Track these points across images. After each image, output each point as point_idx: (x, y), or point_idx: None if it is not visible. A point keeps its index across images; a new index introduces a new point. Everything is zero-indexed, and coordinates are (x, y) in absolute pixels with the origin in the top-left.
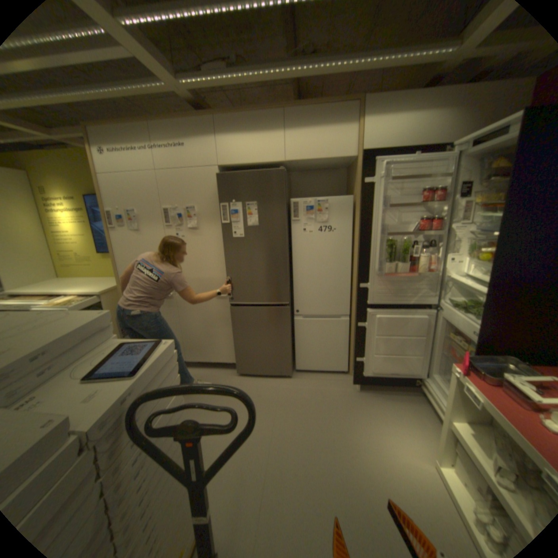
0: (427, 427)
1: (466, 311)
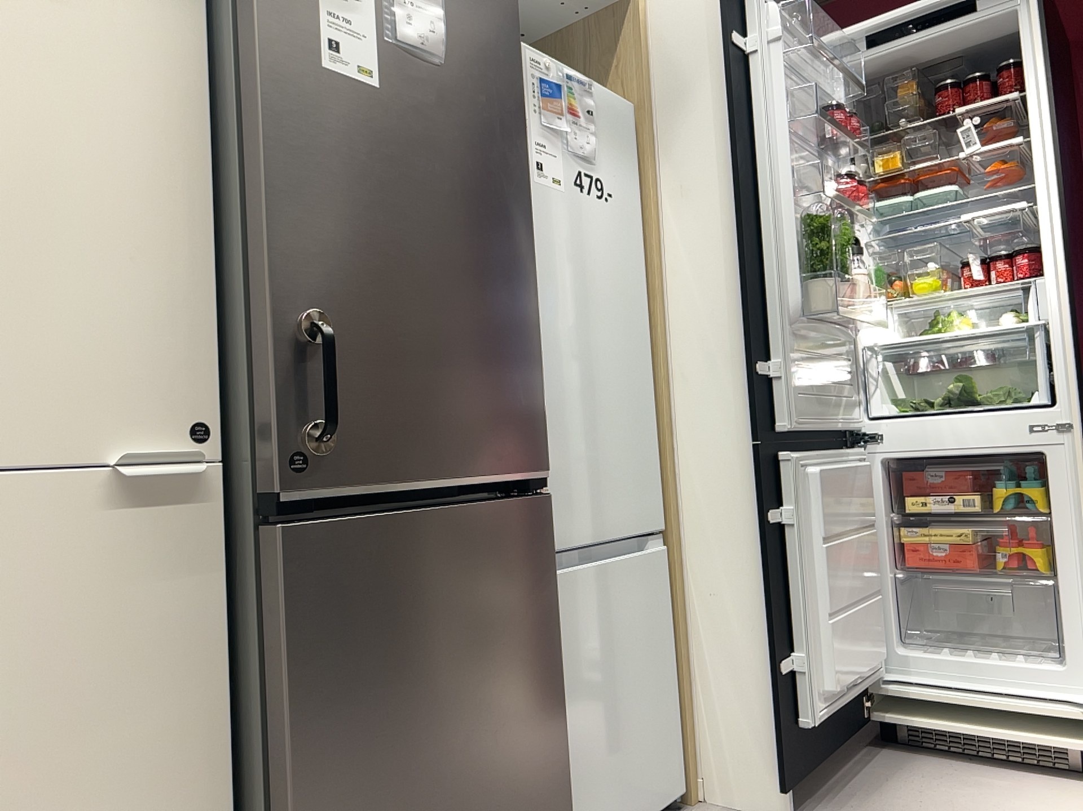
0: (1008, 786)
1: (955, 407)
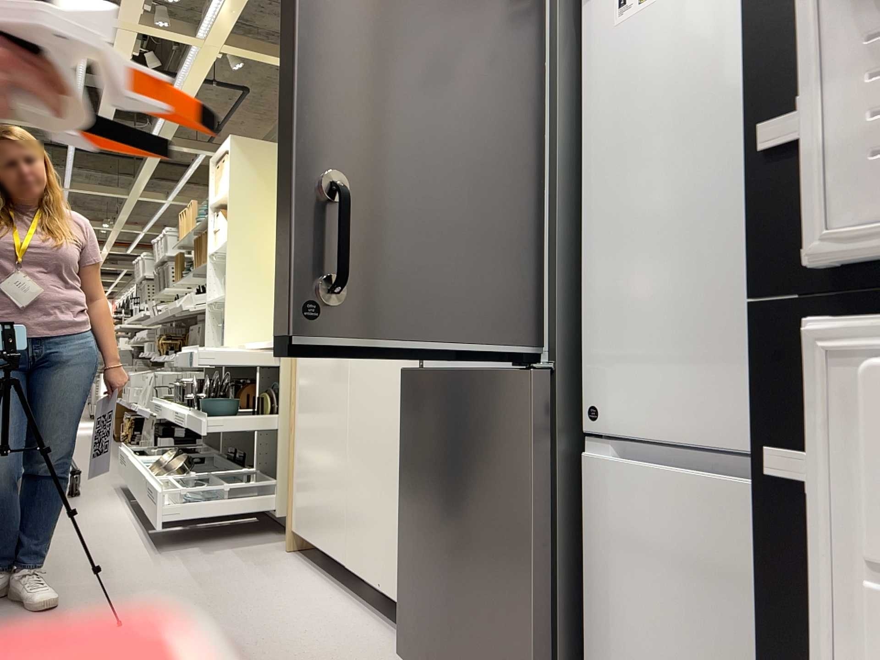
0: None
1: None
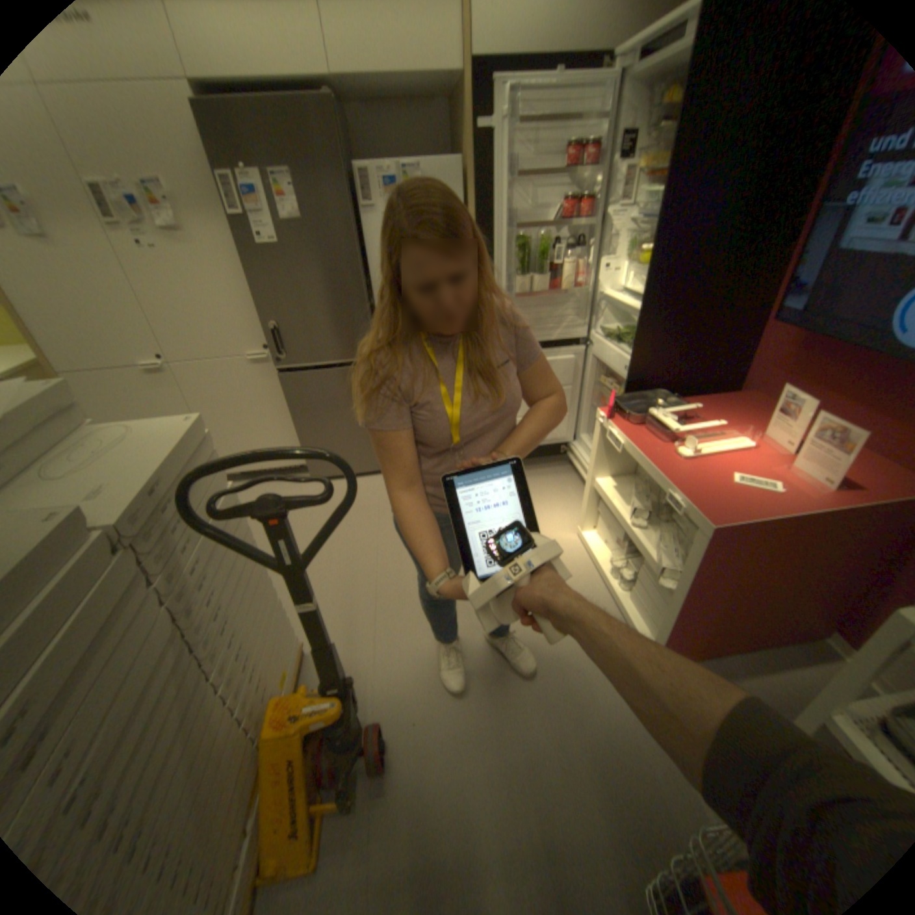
0: (571, 497)
1: (619, 341)
